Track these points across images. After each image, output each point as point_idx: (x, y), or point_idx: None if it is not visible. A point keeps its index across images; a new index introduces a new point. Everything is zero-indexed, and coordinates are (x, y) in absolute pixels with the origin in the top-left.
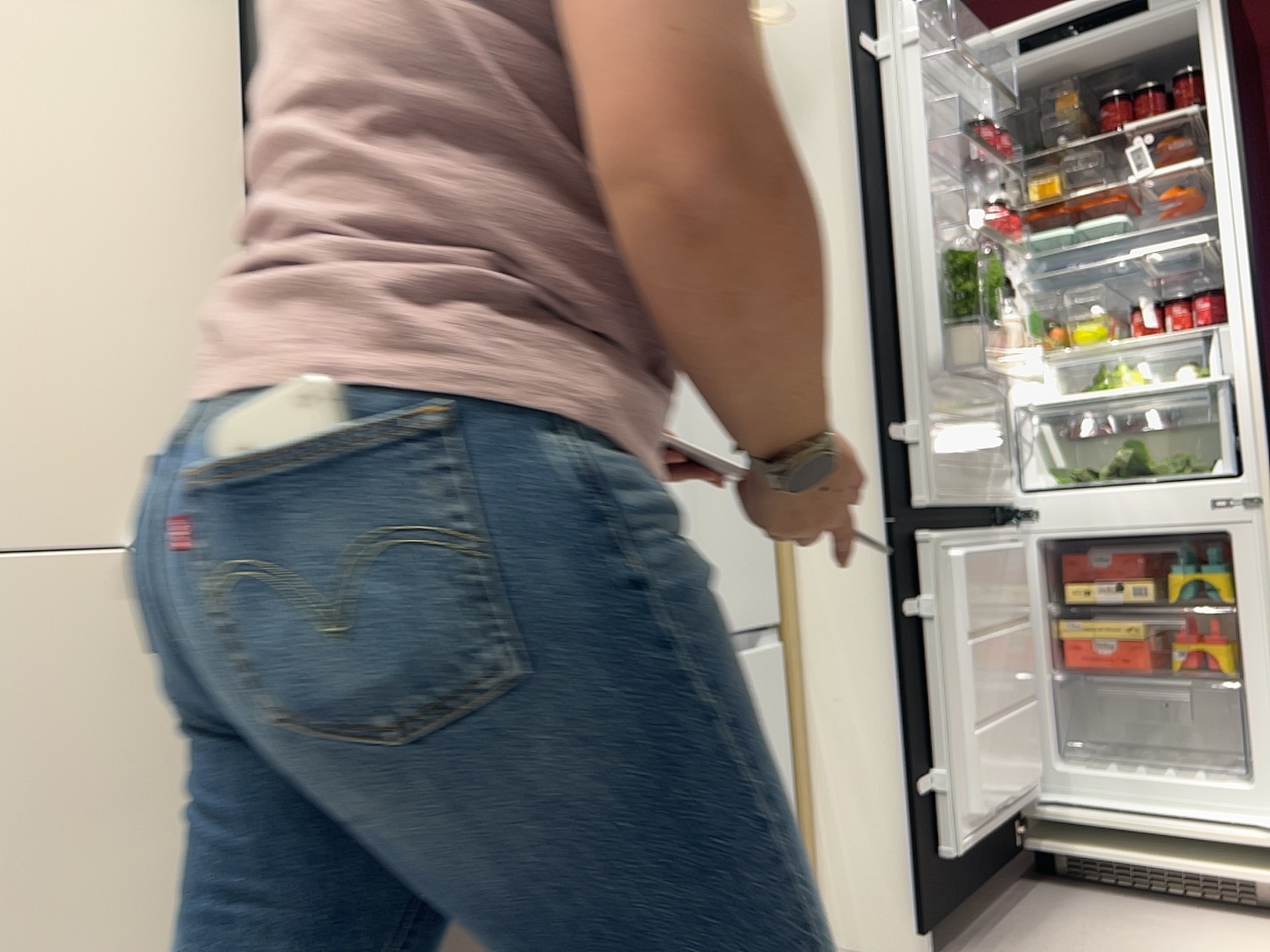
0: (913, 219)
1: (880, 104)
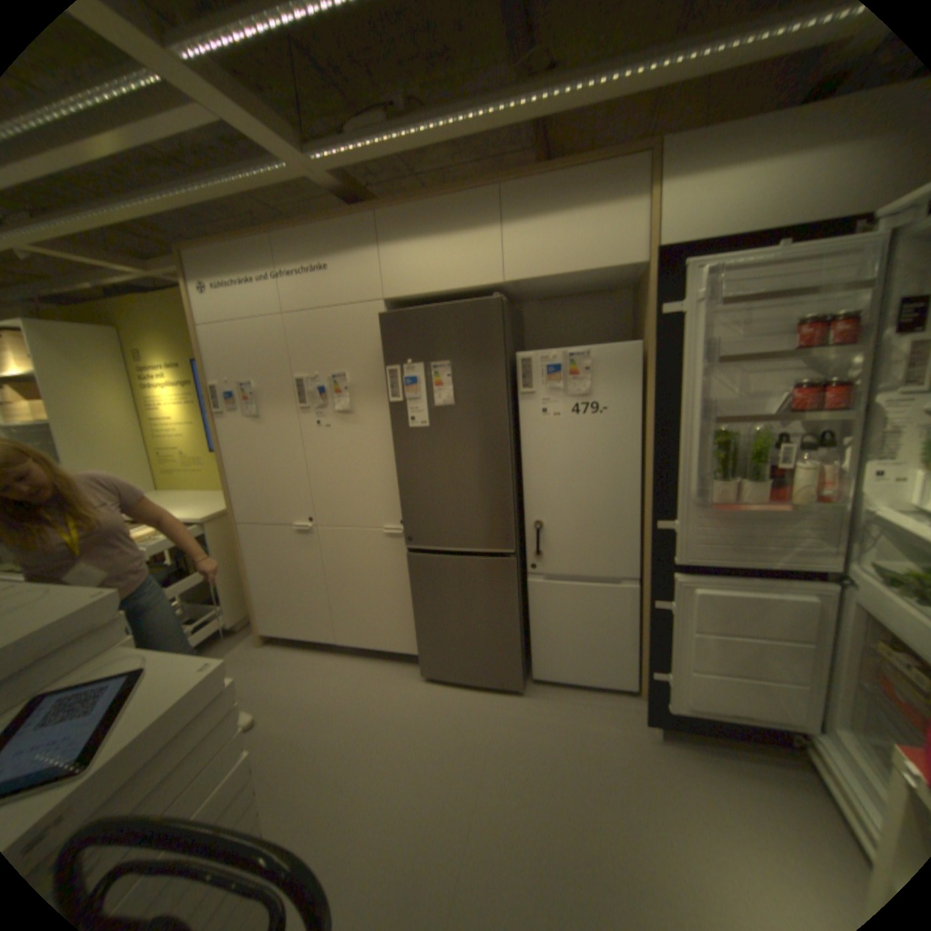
0: (689, 414)
1: (681, 343)
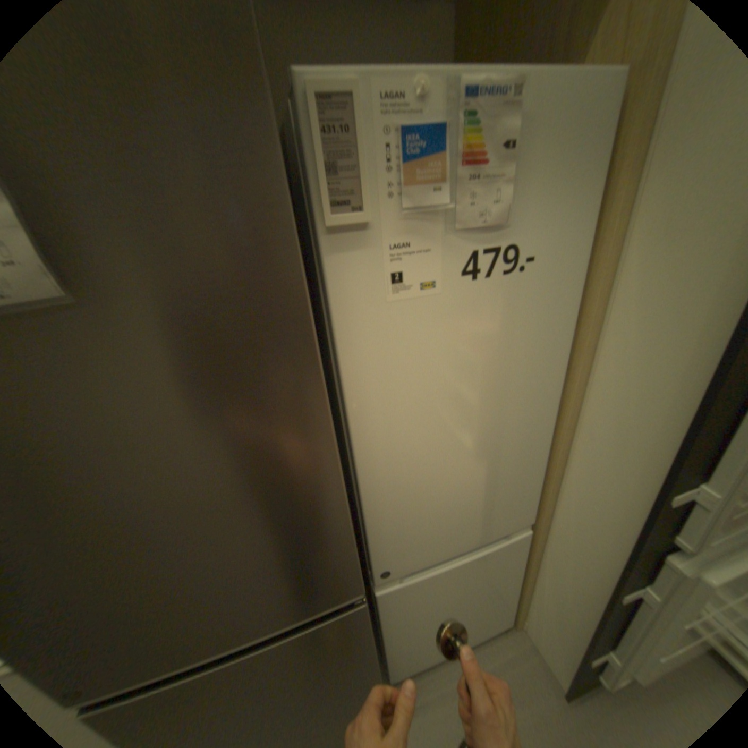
0: None
1: None
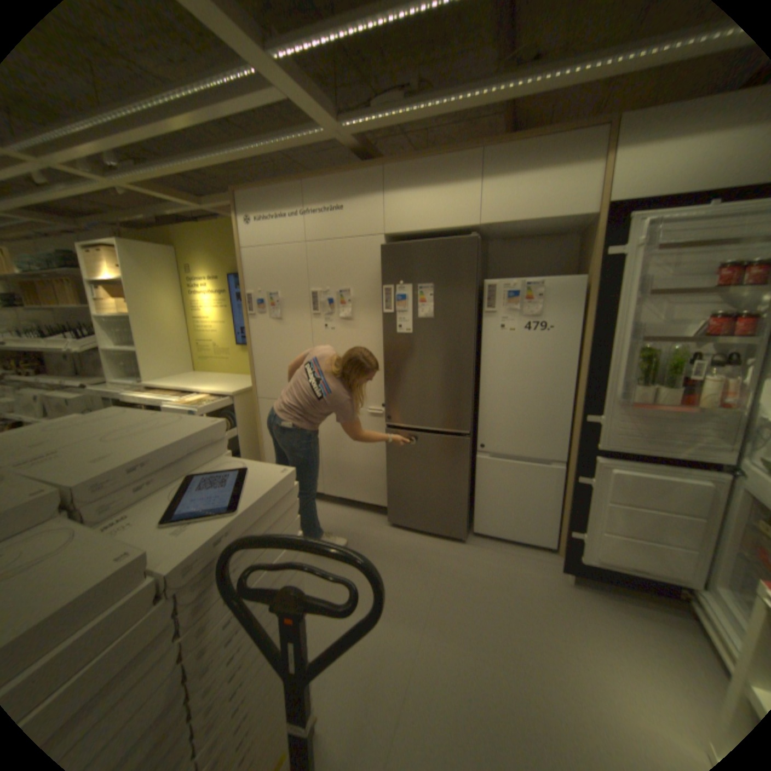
0: (622, 333)
1: (621, 278)
